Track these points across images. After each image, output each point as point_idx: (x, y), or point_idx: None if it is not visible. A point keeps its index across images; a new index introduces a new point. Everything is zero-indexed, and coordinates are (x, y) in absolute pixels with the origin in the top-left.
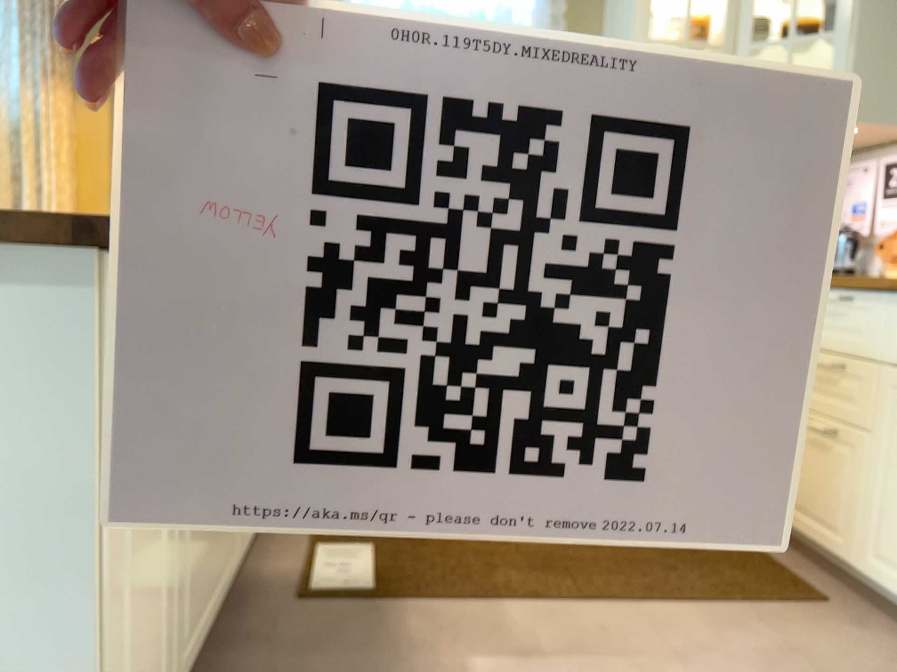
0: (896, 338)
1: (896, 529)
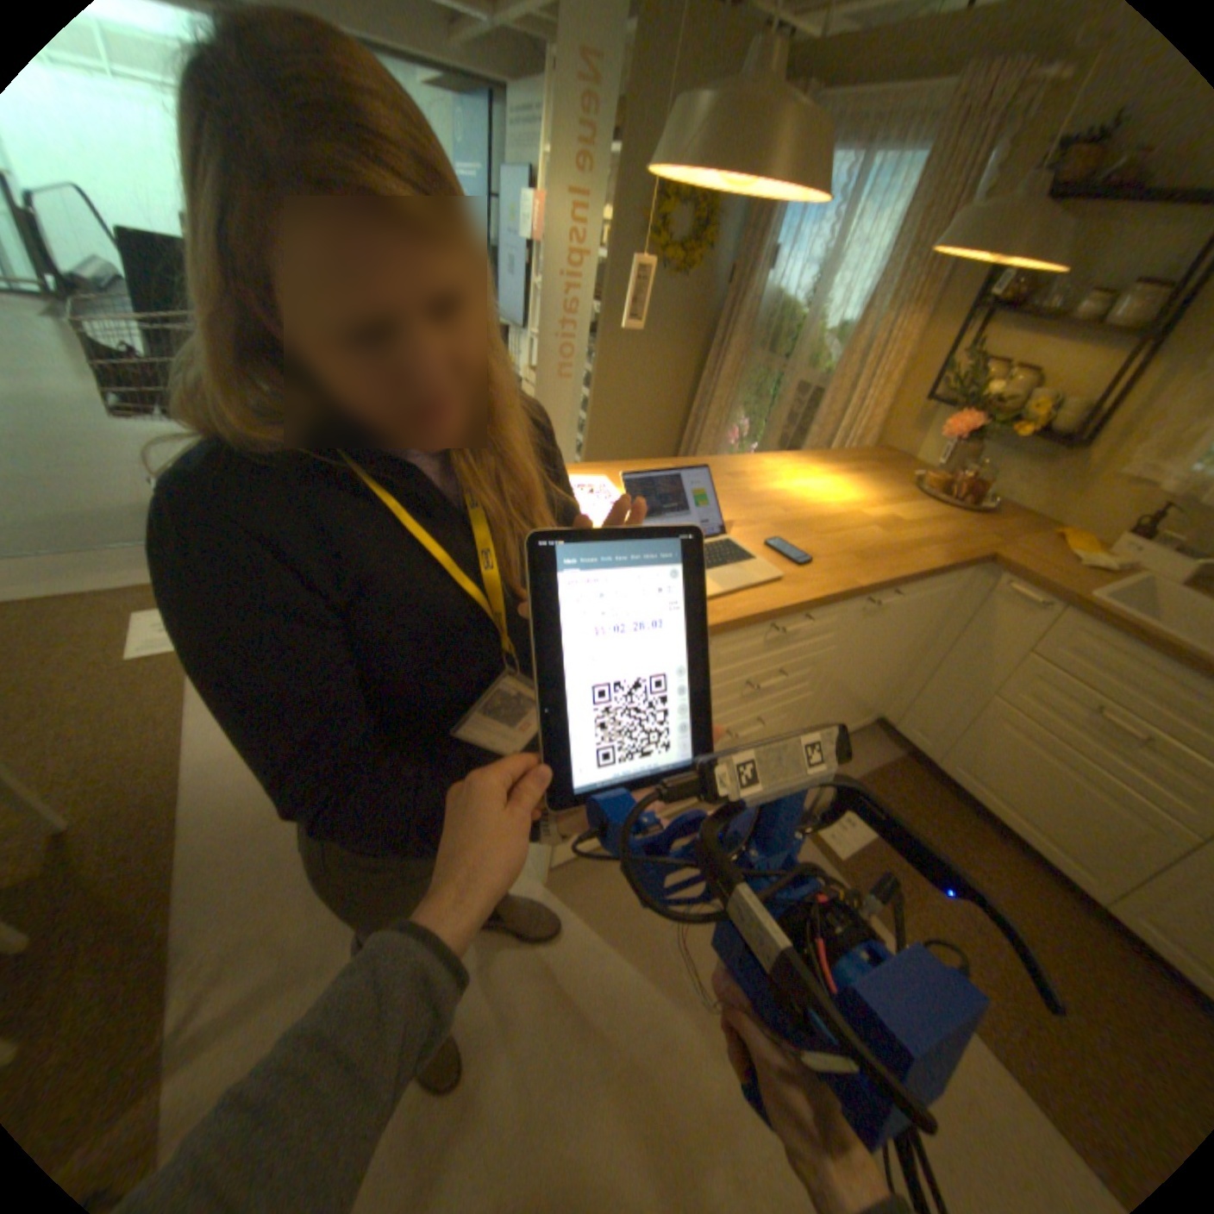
0: None
1: None
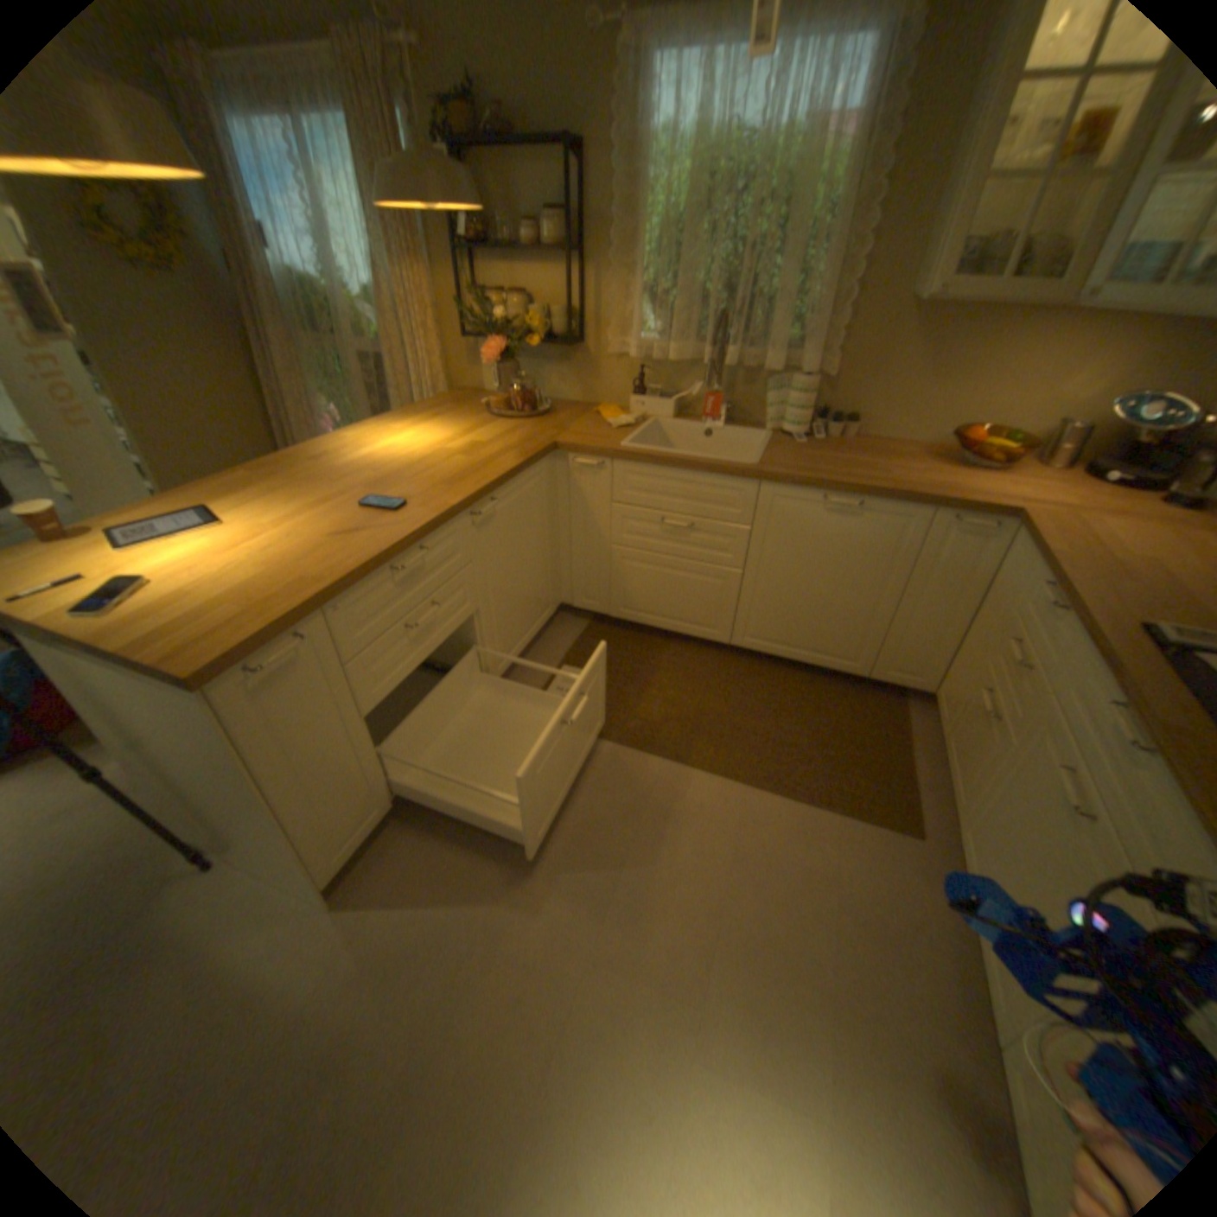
0: (1074, 681)
1: (991, 831)
